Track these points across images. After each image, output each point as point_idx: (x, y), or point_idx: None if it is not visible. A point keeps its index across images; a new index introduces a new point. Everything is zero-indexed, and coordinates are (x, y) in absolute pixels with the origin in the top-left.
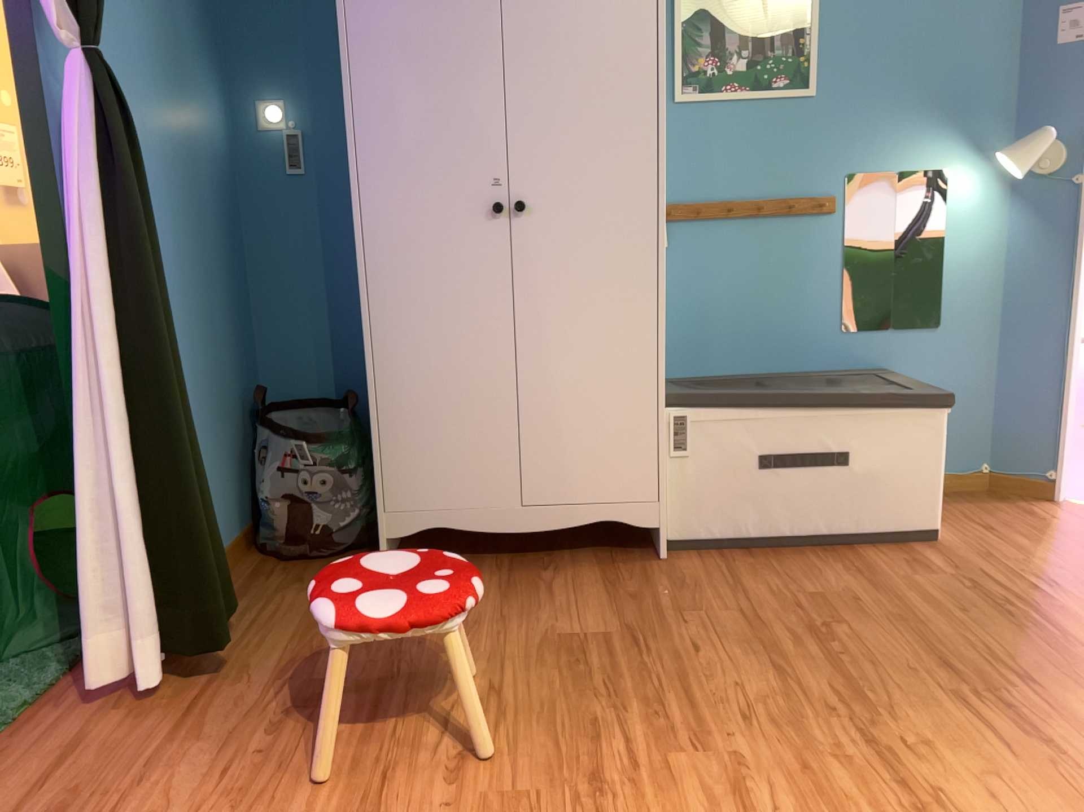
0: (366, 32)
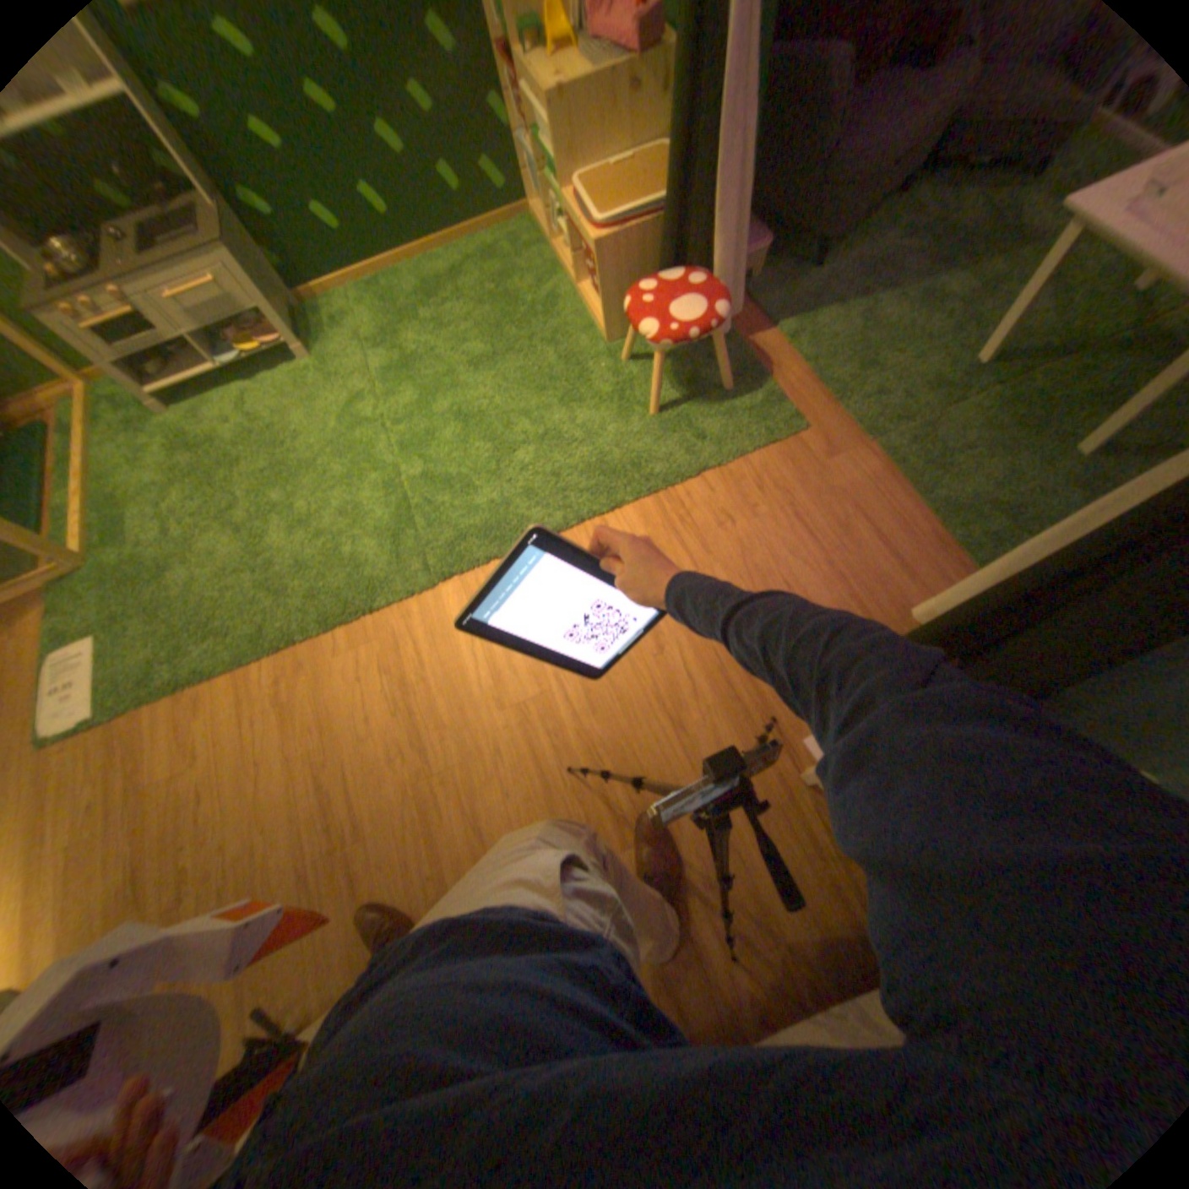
0: None
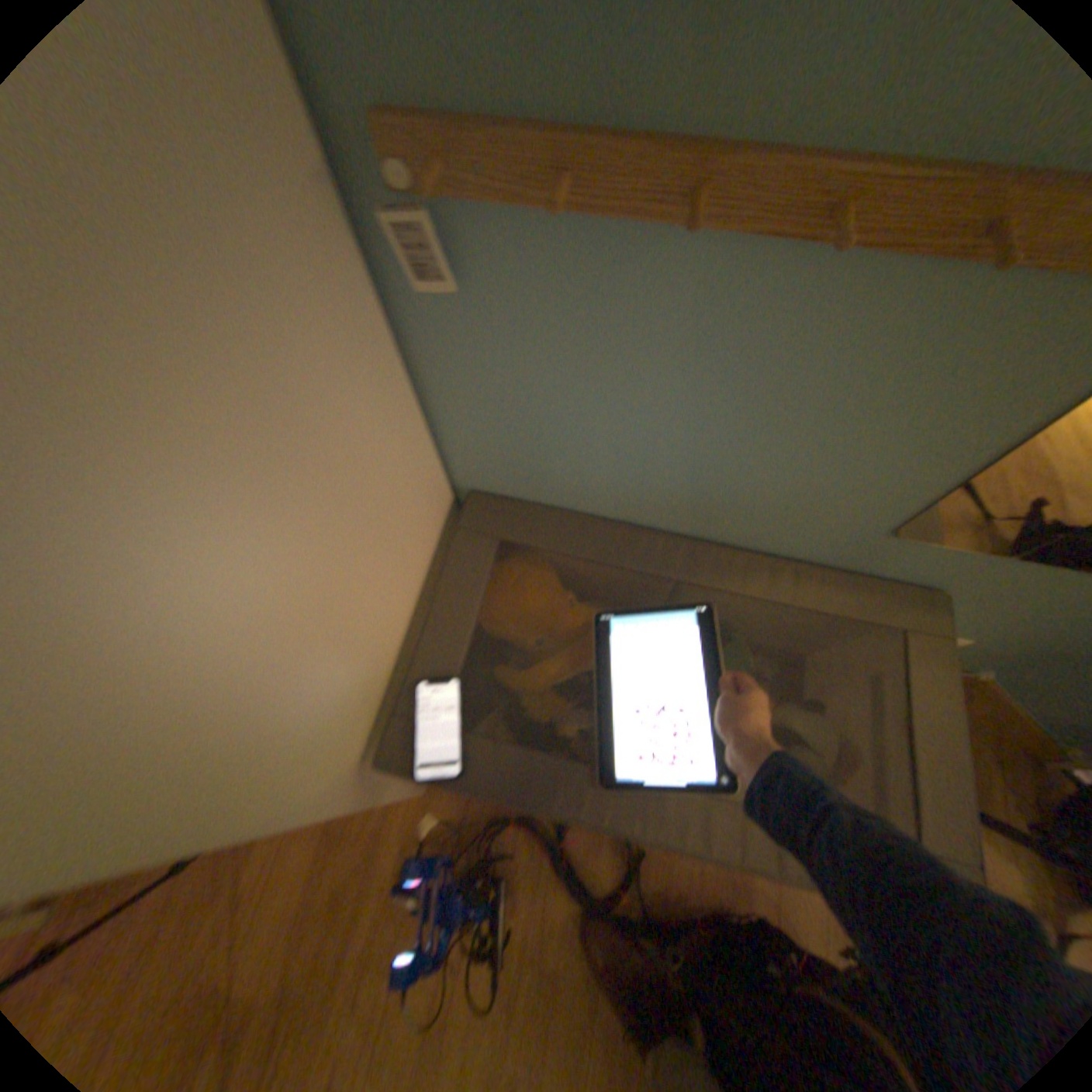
0: None
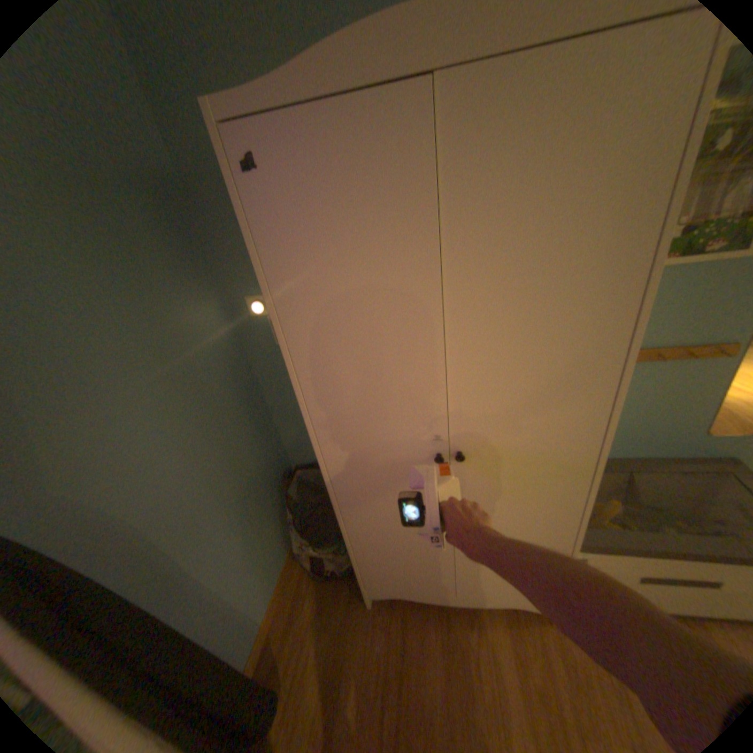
0: (302, 317)
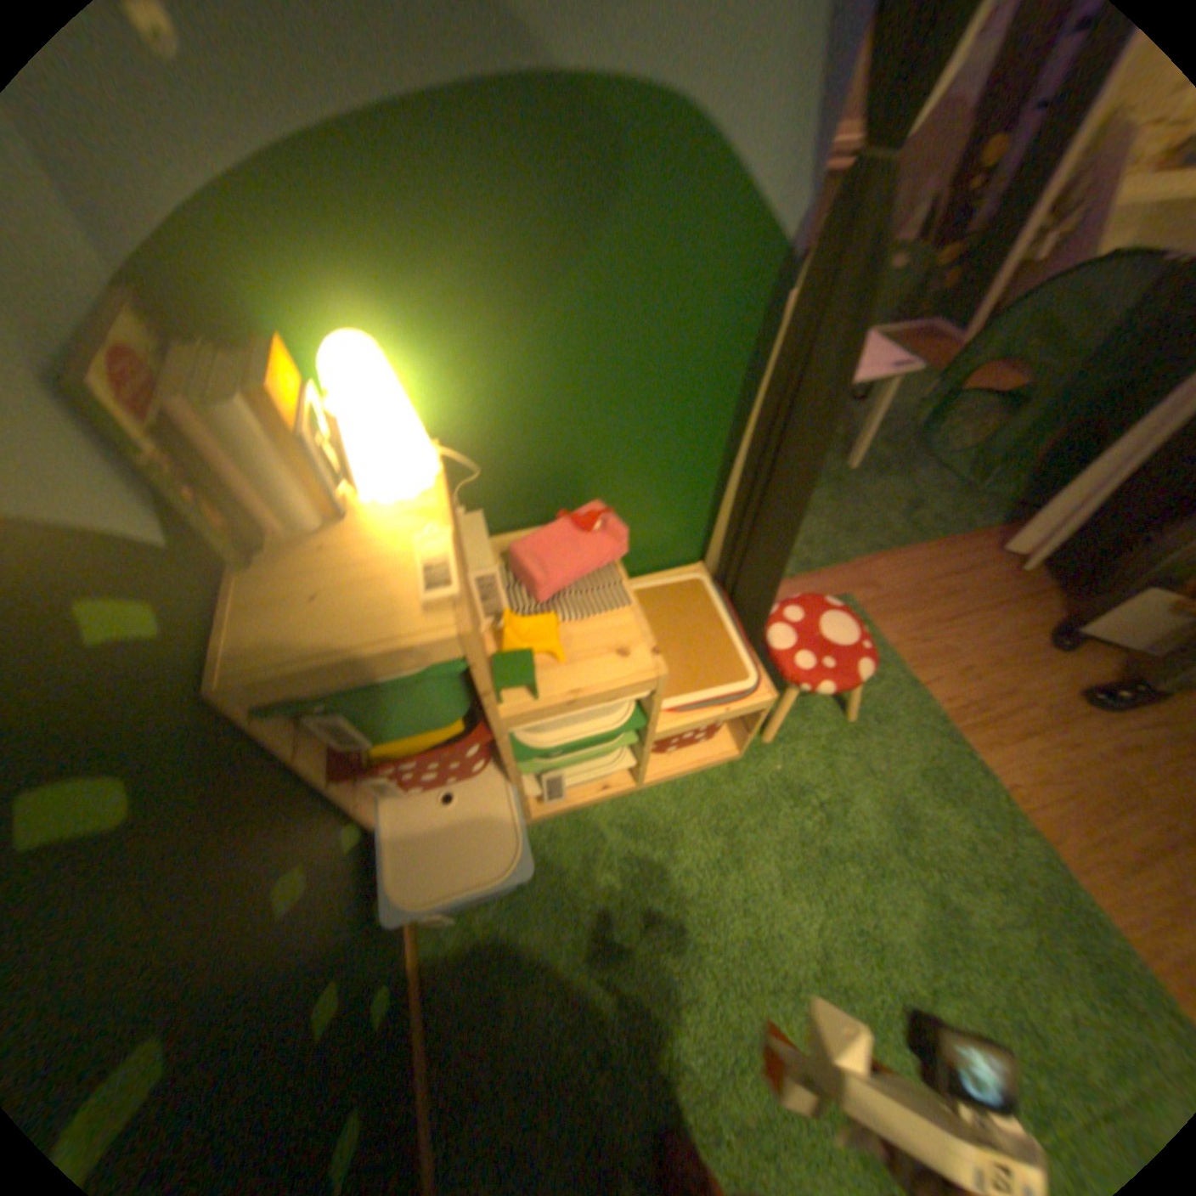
0: None
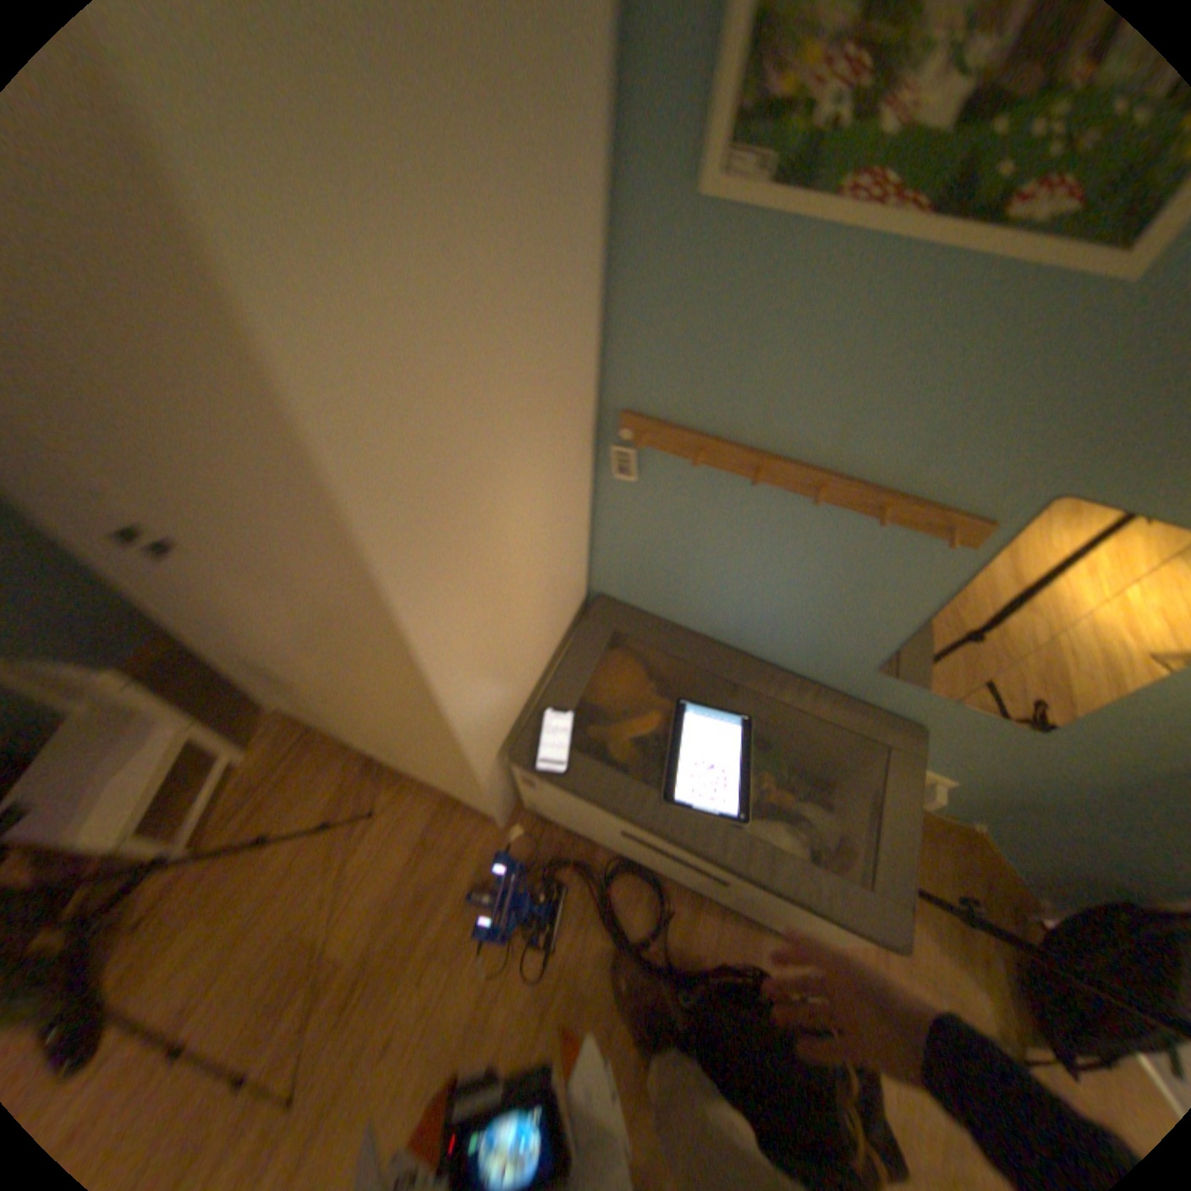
0: None
